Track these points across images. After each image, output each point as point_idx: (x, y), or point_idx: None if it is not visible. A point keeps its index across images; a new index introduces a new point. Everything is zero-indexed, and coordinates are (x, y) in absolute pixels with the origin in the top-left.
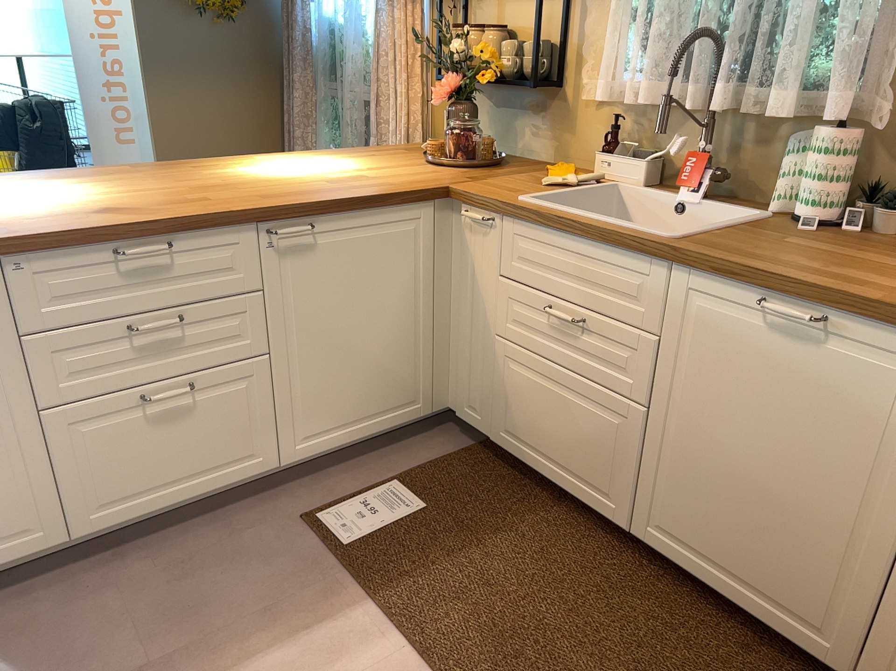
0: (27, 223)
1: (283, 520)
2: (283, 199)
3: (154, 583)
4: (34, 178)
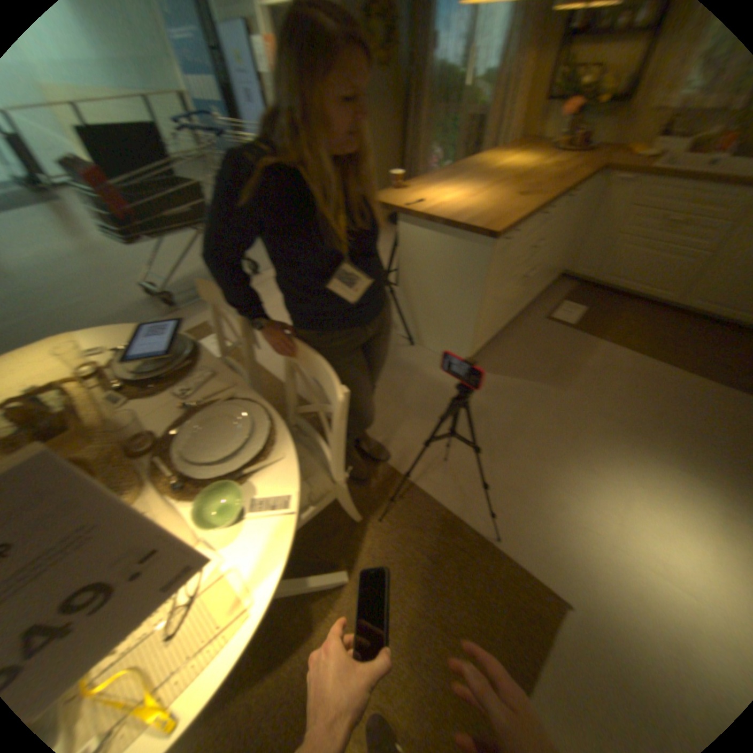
0: (514, 204)
1: (541, 321)
2: (568, 179)
3: (523, 347)
4: (432, 182)
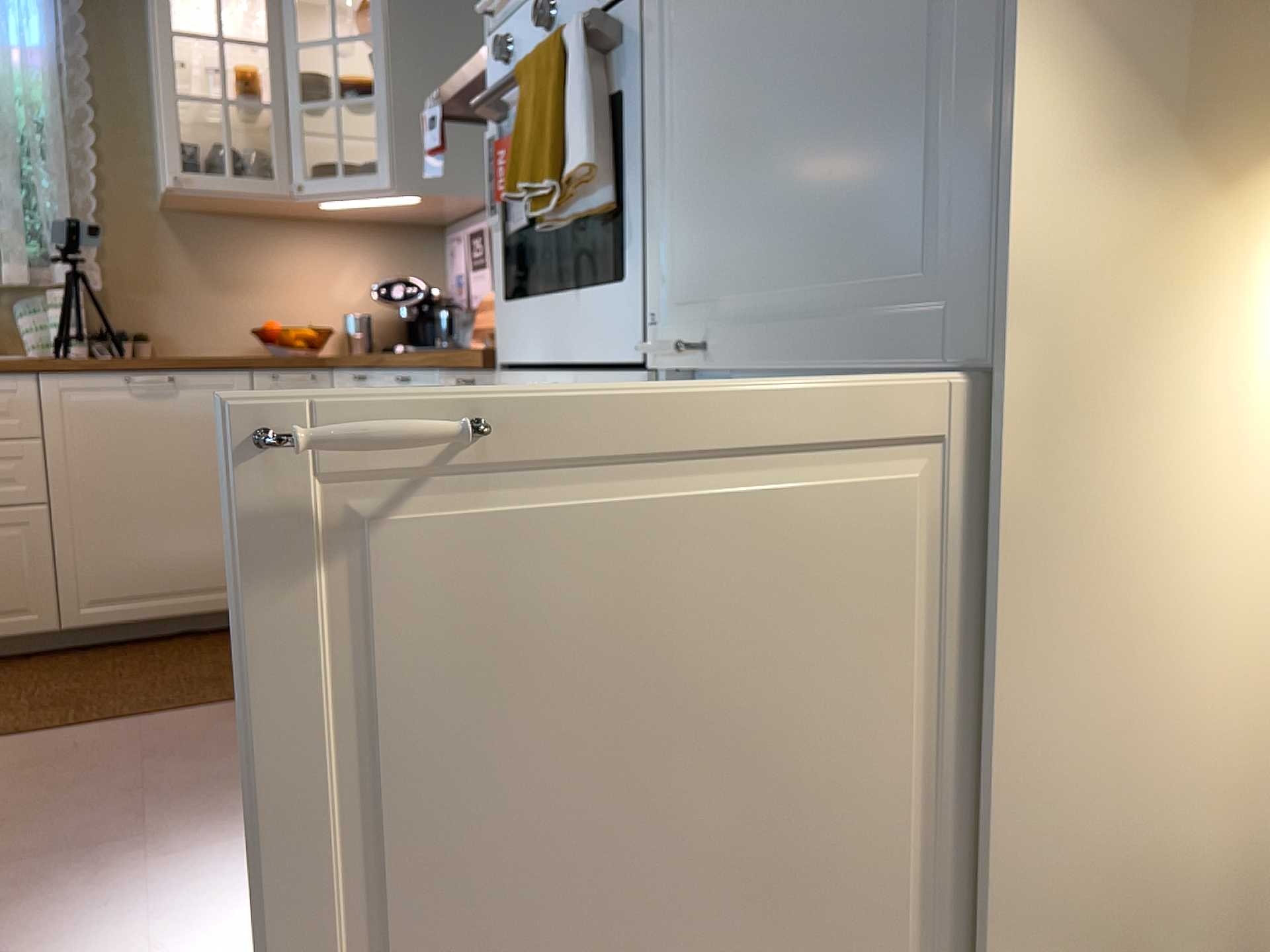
0: None
1: None
2: None
3: None
4: None
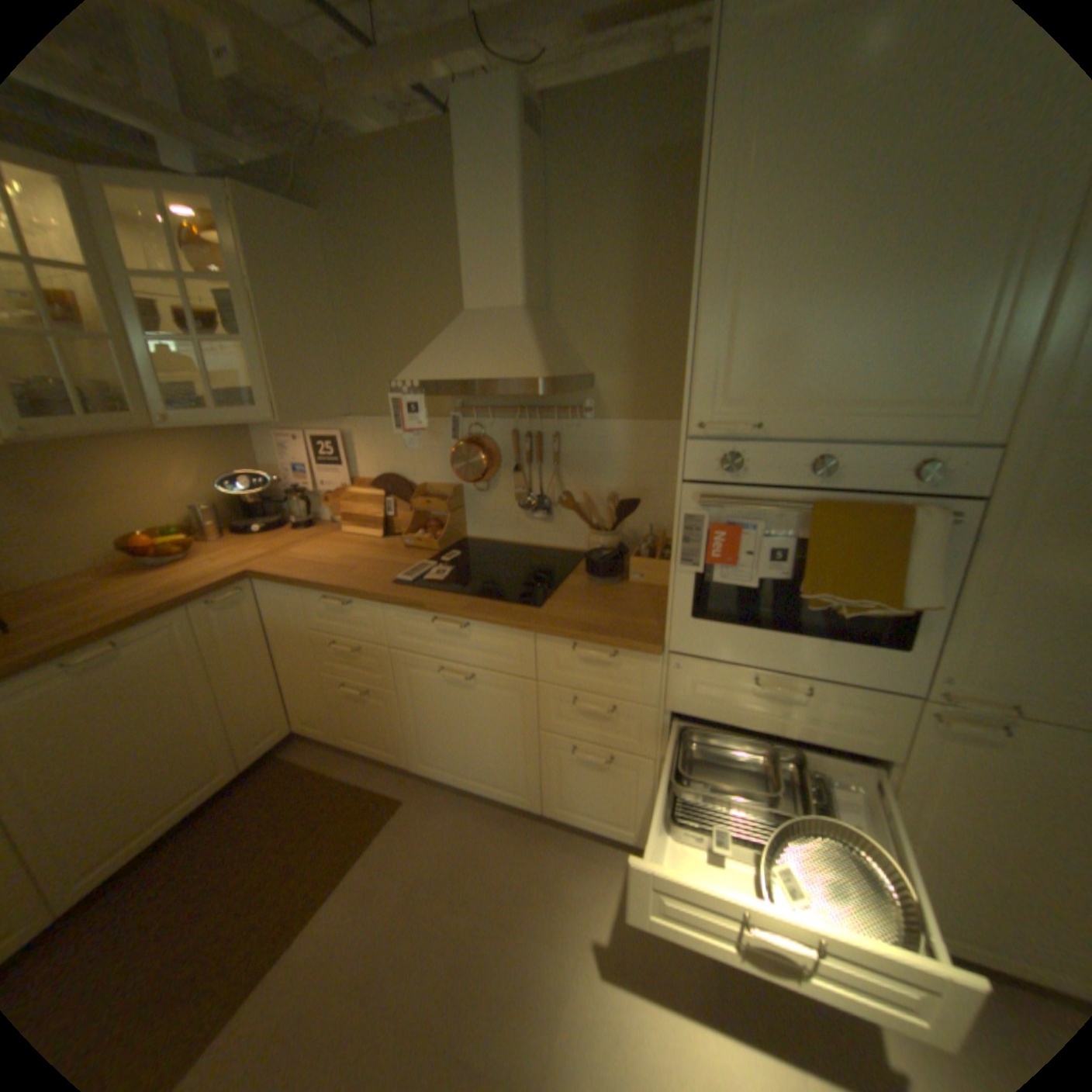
0: None
1: None
2: None
3: None
4: None
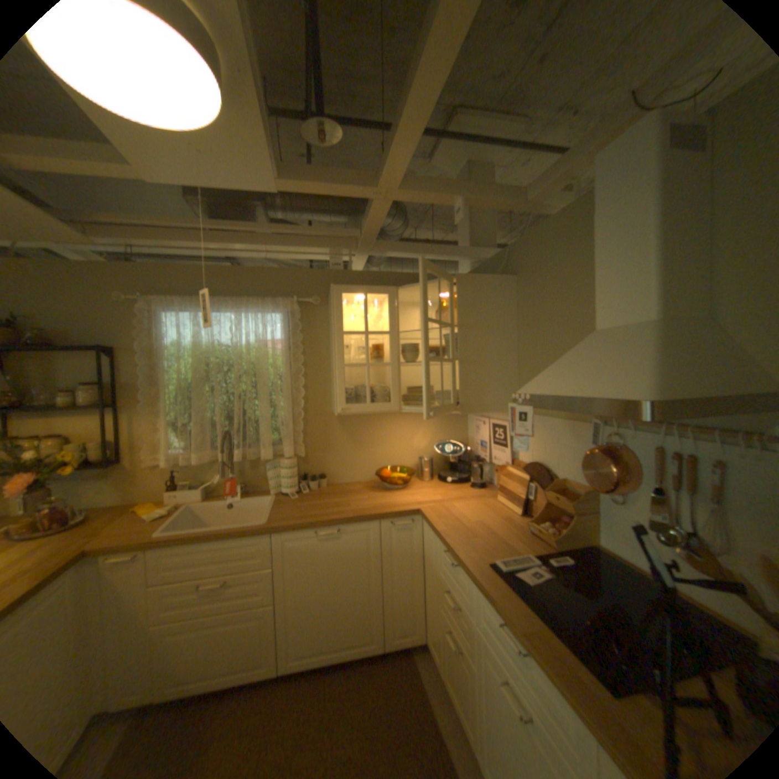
0: None
1: None
2: None
3: None
4: None
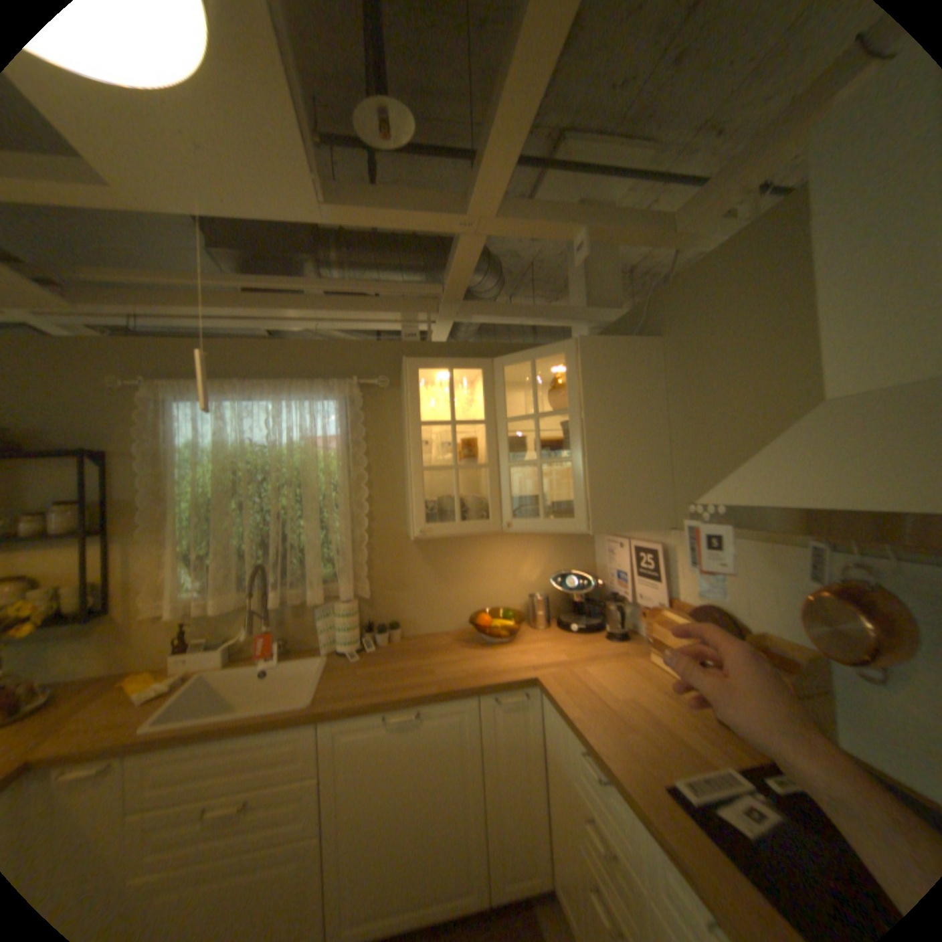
0: None
1: None
2: None
3: None
4: None
